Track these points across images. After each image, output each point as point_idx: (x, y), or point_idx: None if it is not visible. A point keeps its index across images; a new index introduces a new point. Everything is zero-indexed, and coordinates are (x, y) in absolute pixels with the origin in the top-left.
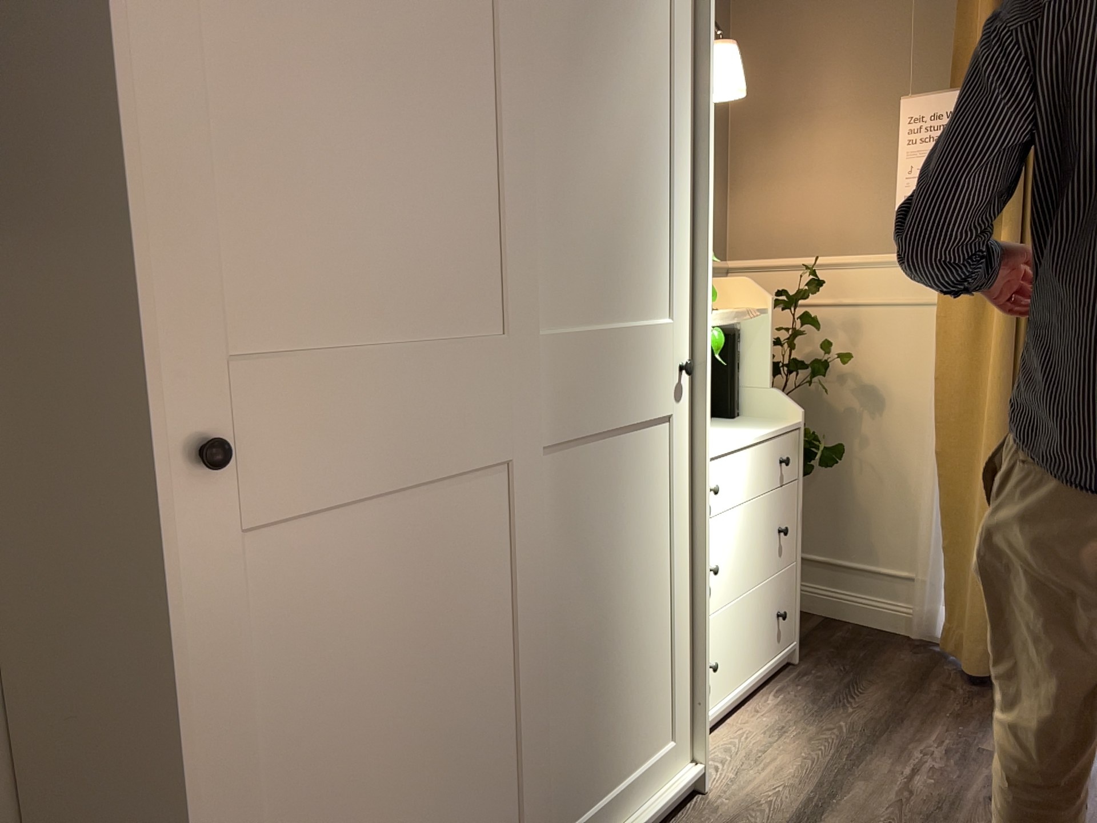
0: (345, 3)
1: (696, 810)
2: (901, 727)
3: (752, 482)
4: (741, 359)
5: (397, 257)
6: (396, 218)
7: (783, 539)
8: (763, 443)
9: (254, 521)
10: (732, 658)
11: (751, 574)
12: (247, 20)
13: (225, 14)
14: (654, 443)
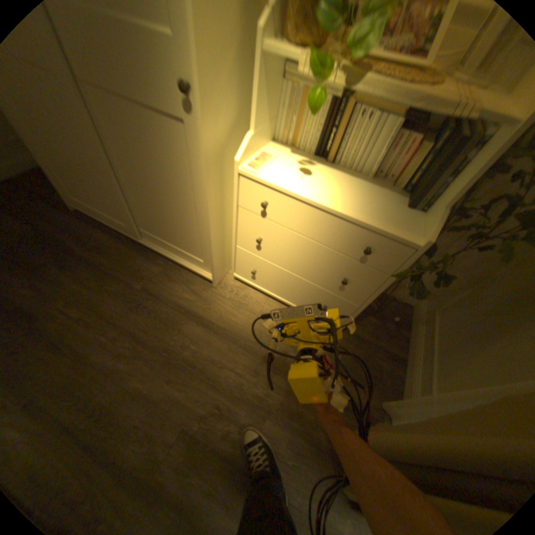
0: None
1: (203, 283)
2: (281, 377)
3: (317, 231)
4: (463, 164)
5: None
6: None
7: (346, 284)
8: (341, 216)
9: None
10: (273, 282)
11: (300, 269)
12: None
13: None
14: (168, 126)
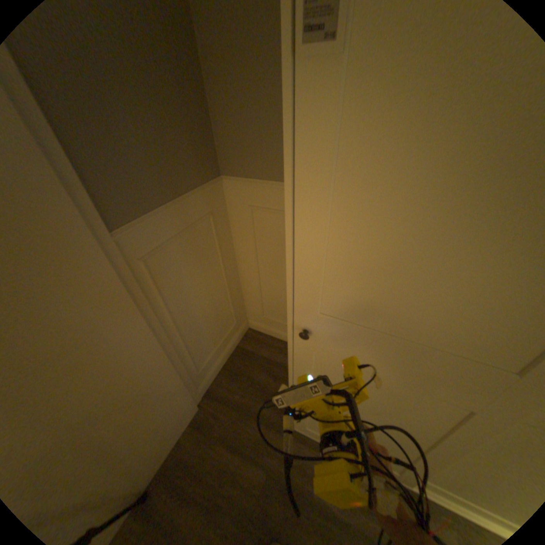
0: (457, 167)
1: None
2: None
3: None
4: None
5: (432, 311)
6: (441, 296)
7: None
8: None
9: (320, 351)
10: None
11: None
12: (361, 189)
13: (347, 188)
14: None
